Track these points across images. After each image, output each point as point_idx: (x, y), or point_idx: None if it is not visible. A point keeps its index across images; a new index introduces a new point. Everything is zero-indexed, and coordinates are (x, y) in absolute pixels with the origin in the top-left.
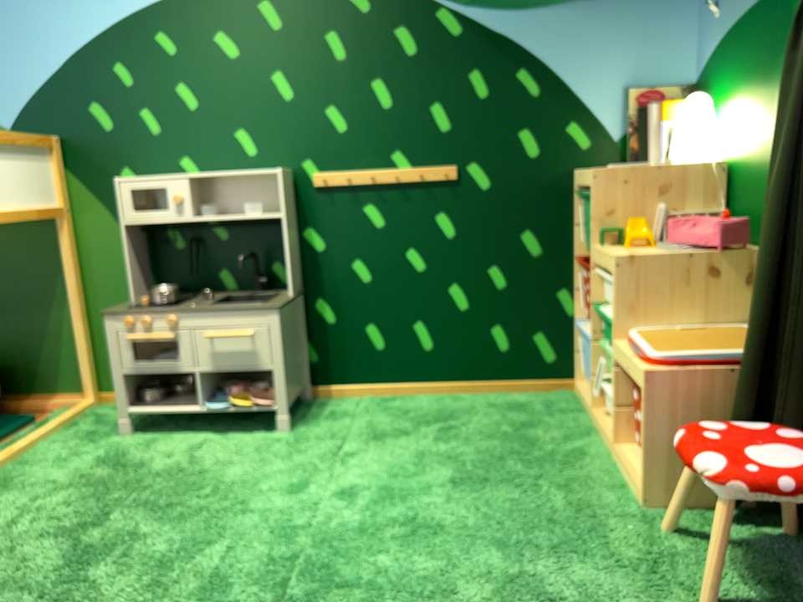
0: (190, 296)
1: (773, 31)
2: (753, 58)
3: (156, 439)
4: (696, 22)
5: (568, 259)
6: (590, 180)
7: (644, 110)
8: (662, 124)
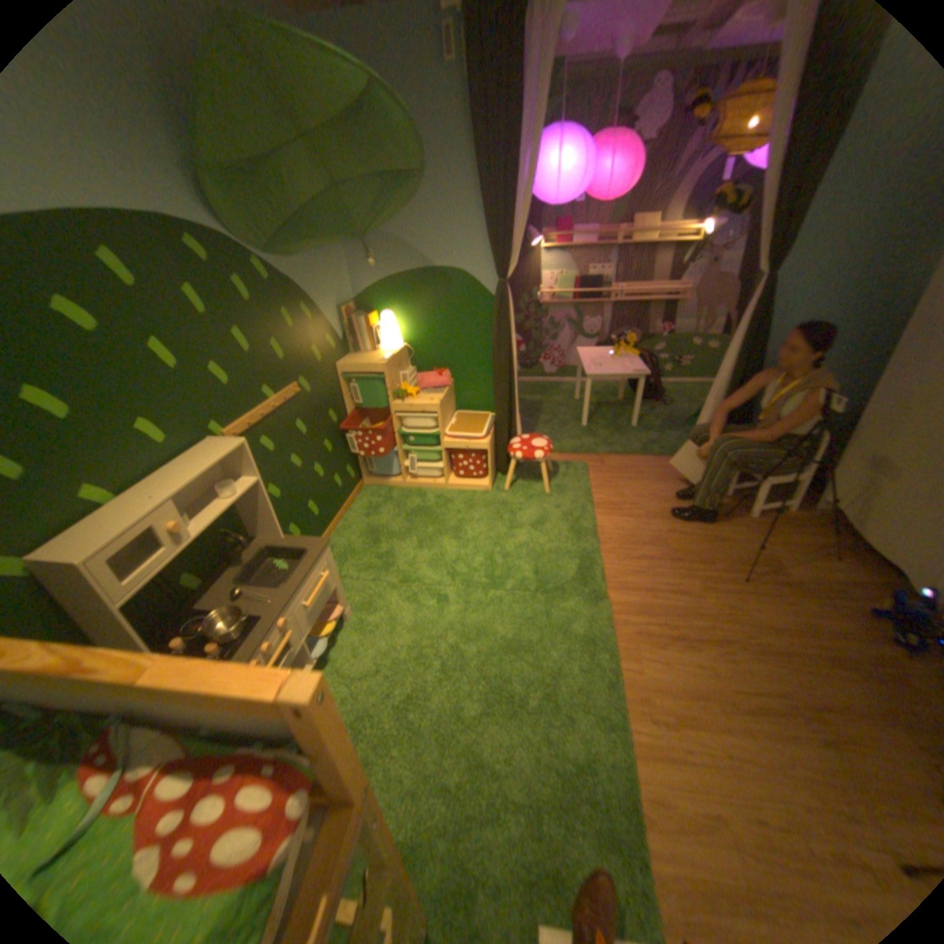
0: (187, 621)
1: (430, 288)
2: (415, 297)
3: None
4: (346, 265)
5: (346, 417)
6: (377, 370)
7: (349, 321)
8: (372, 330)
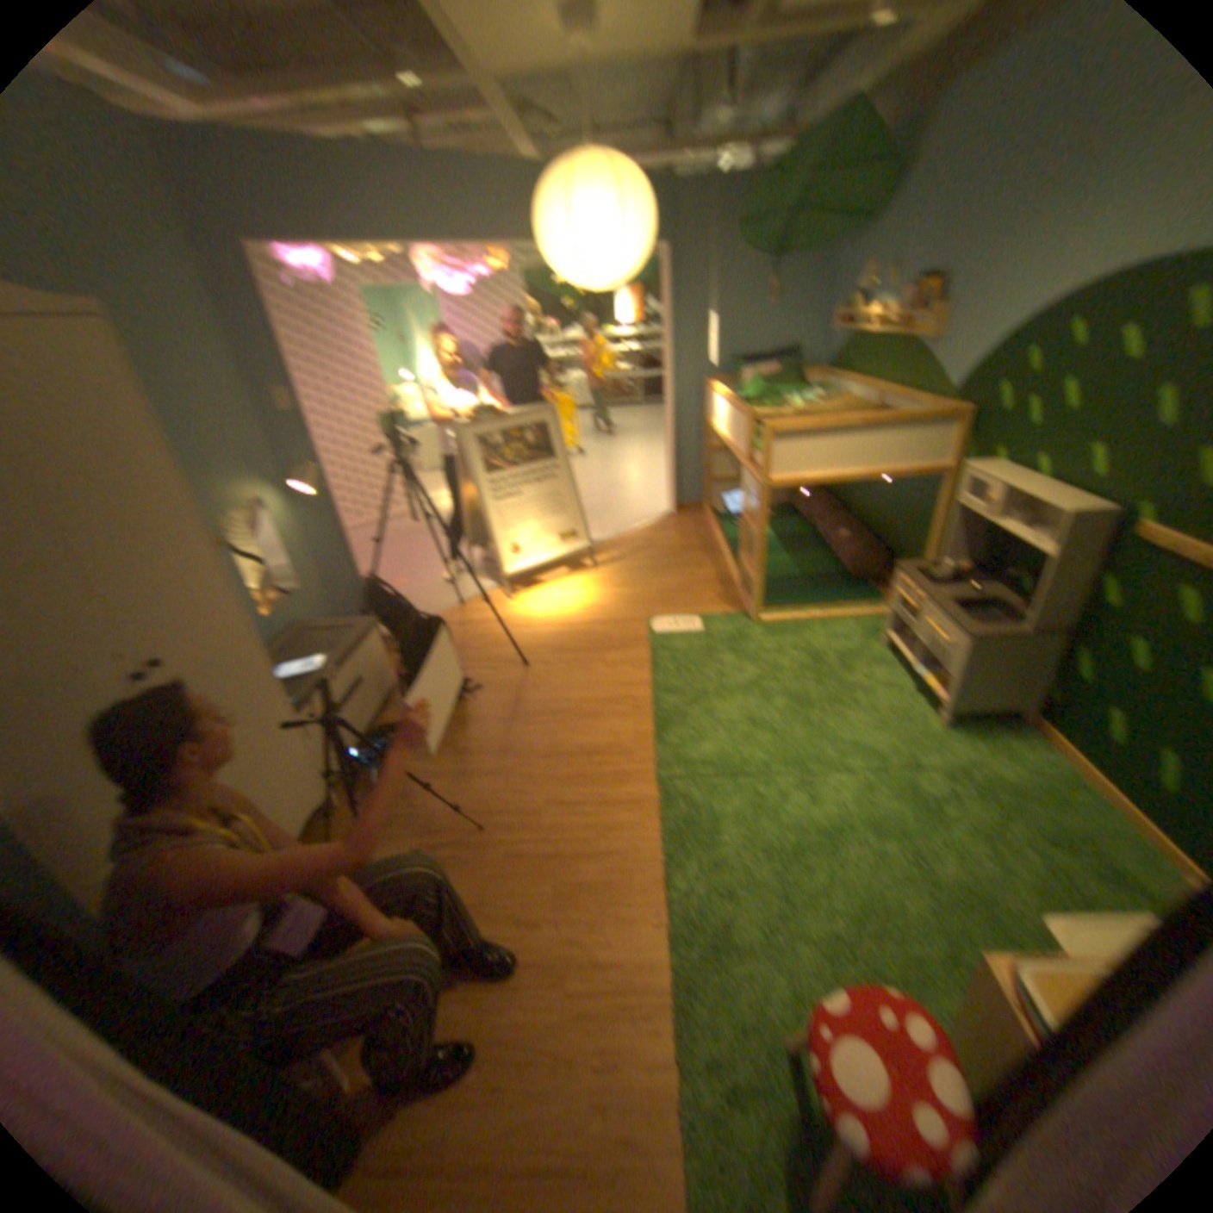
0: (982, 580)
1: None
2: None
3: (886, 663)
4: None
5: None
6: None
7: None
8: None
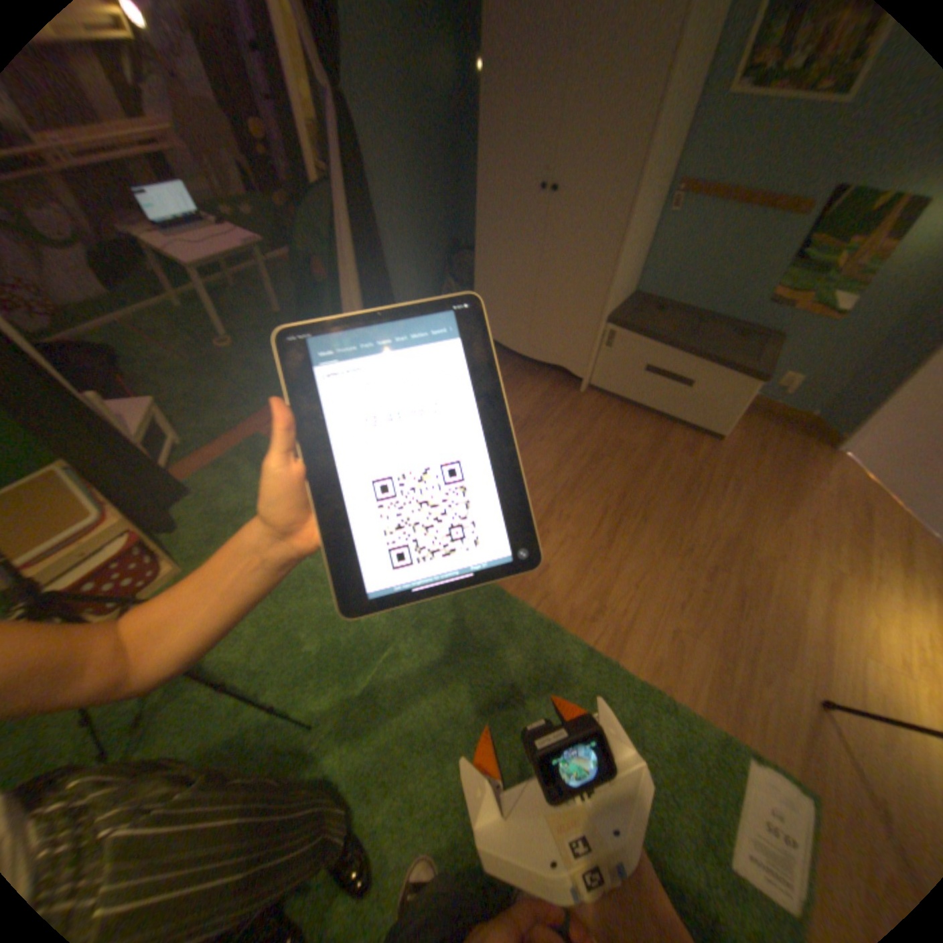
0: None
1: None
2: None
3: None
4: None
5: None
6: None
7: None
8: None
